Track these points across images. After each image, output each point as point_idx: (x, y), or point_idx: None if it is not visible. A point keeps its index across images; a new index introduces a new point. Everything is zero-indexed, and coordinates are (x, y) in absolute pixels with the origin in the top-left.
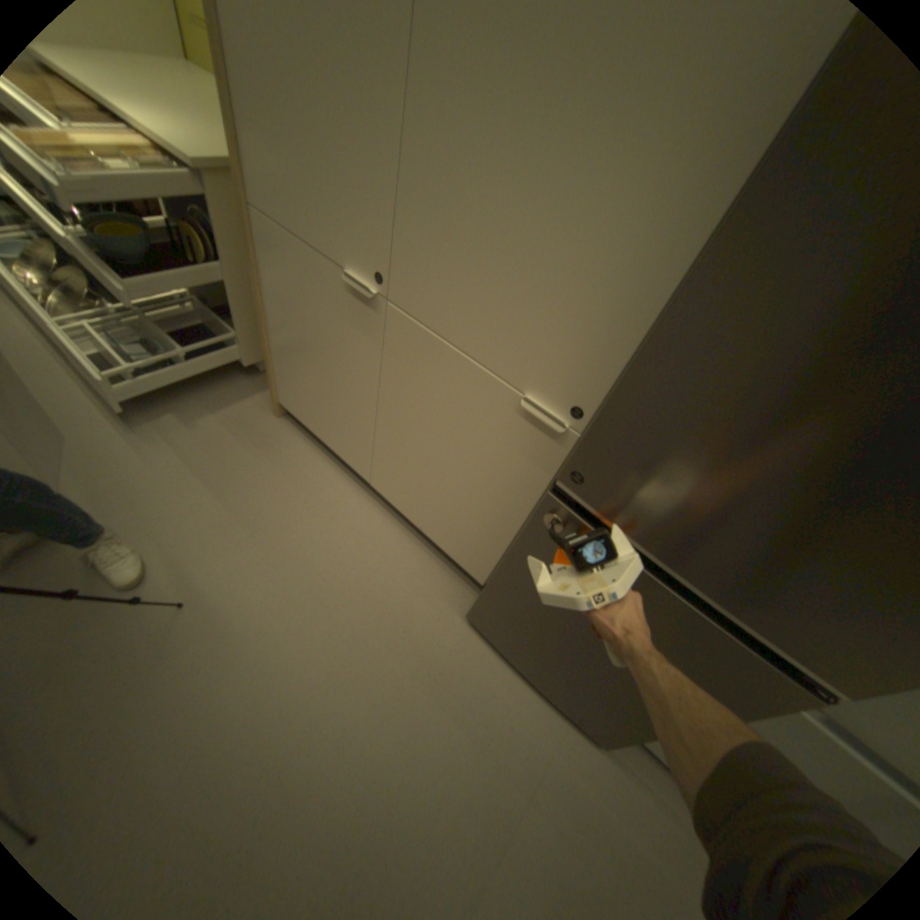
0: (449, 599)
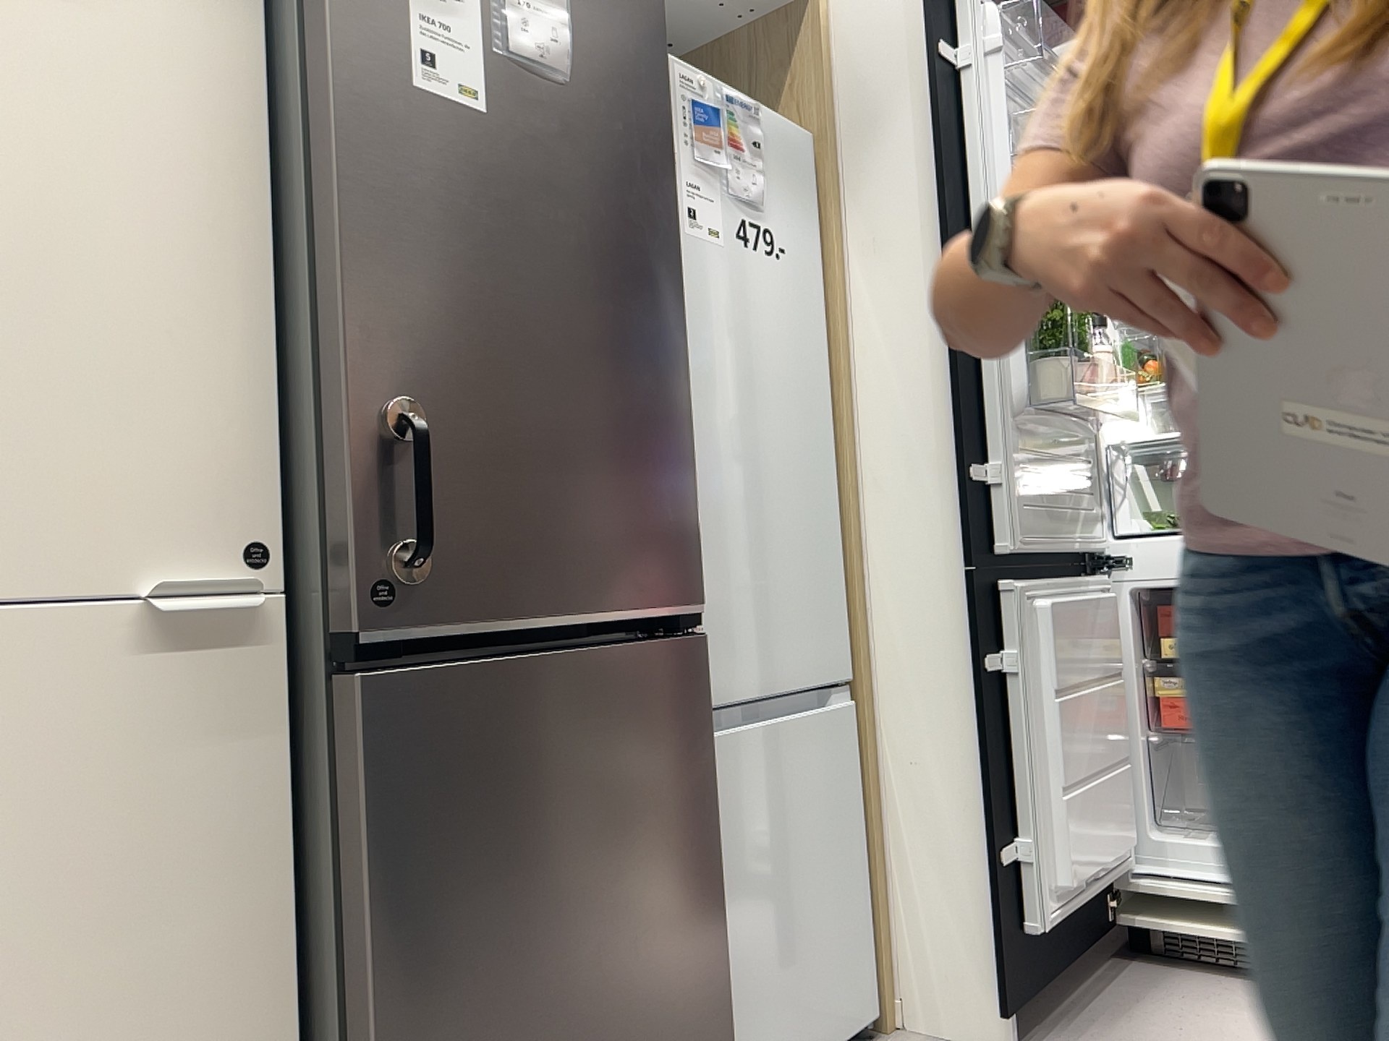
0: None
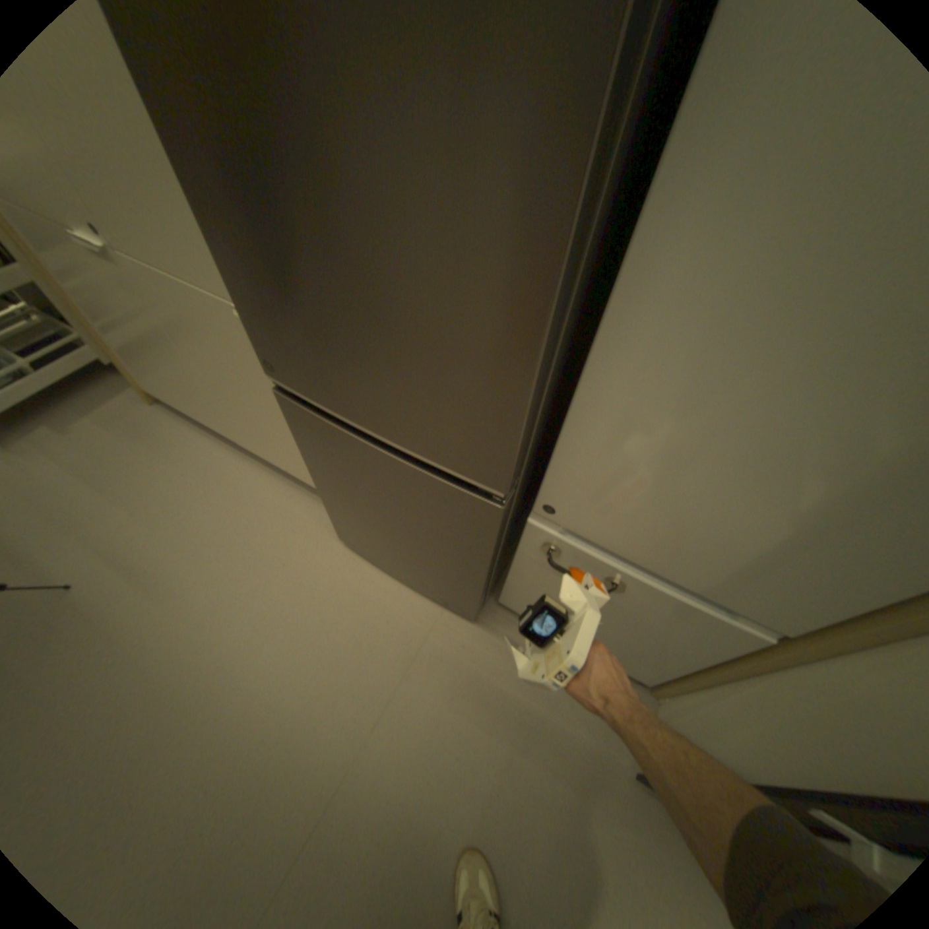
0: (327, 528)
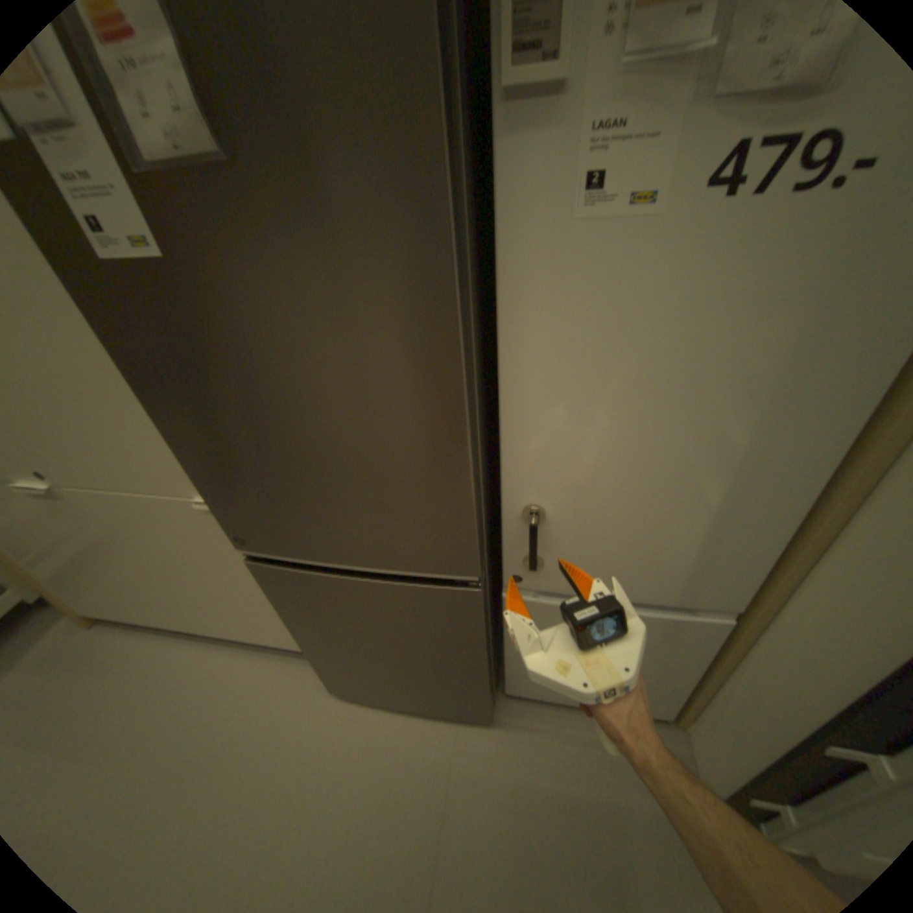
0: (313, 688)
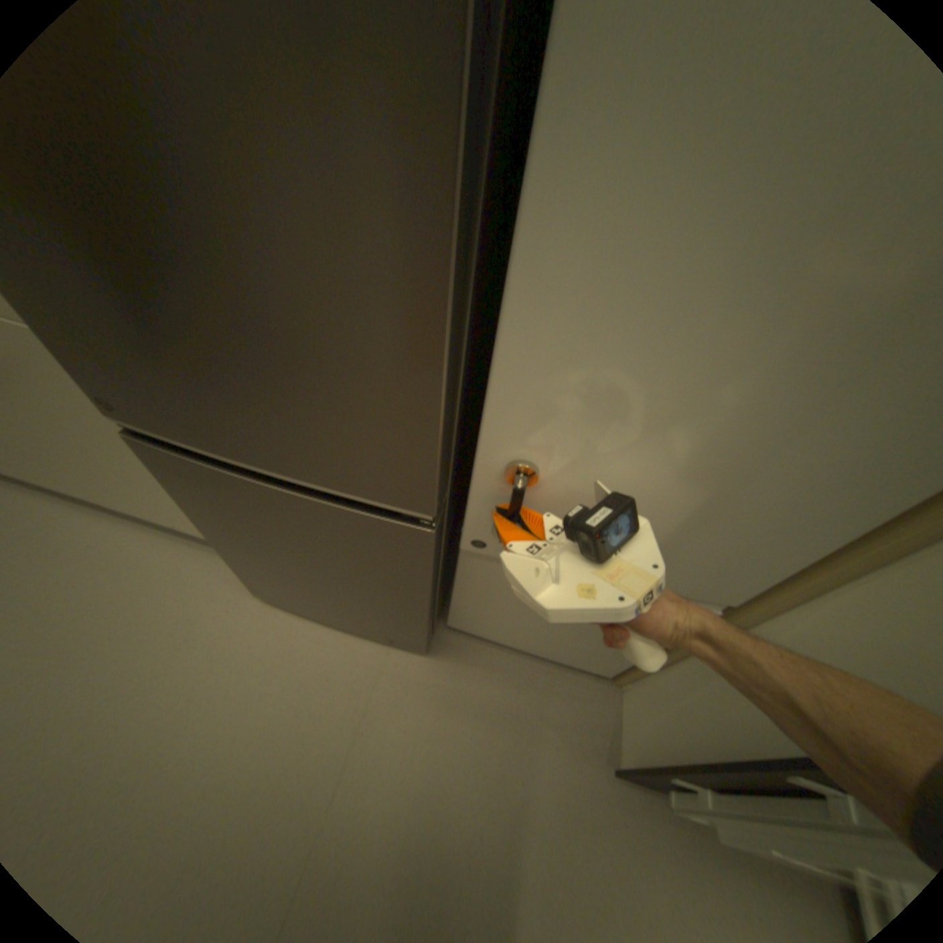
0: (237, 585)
